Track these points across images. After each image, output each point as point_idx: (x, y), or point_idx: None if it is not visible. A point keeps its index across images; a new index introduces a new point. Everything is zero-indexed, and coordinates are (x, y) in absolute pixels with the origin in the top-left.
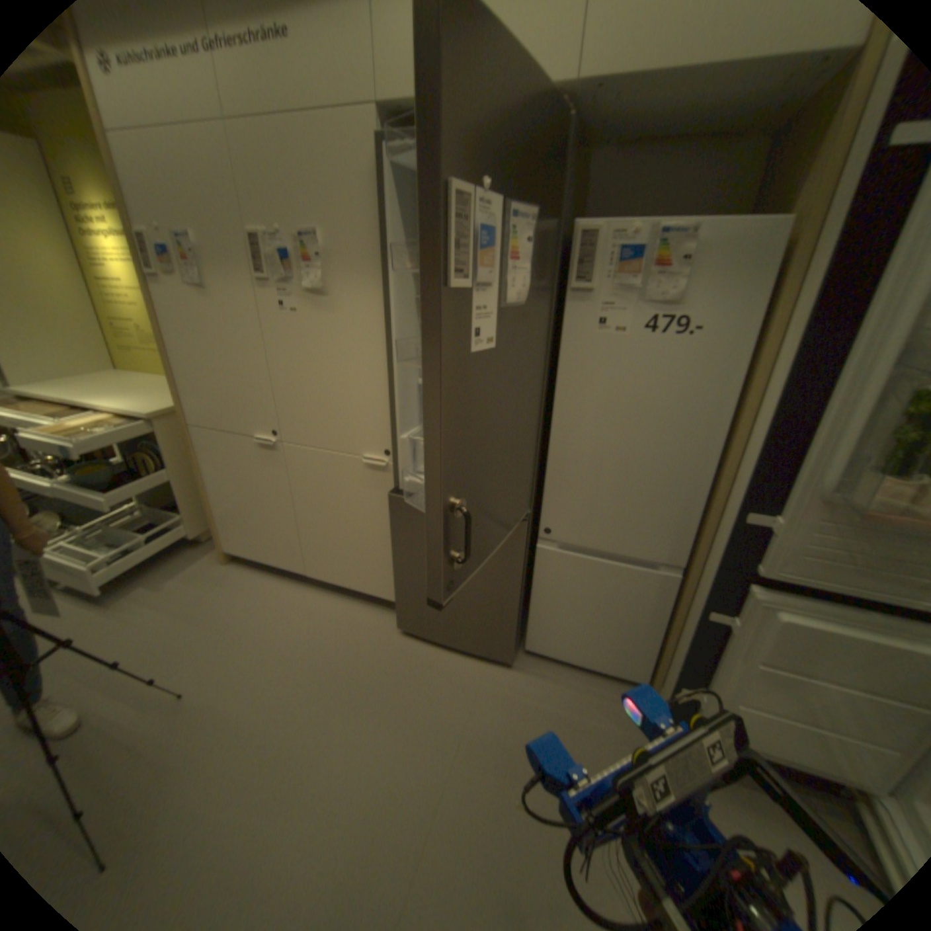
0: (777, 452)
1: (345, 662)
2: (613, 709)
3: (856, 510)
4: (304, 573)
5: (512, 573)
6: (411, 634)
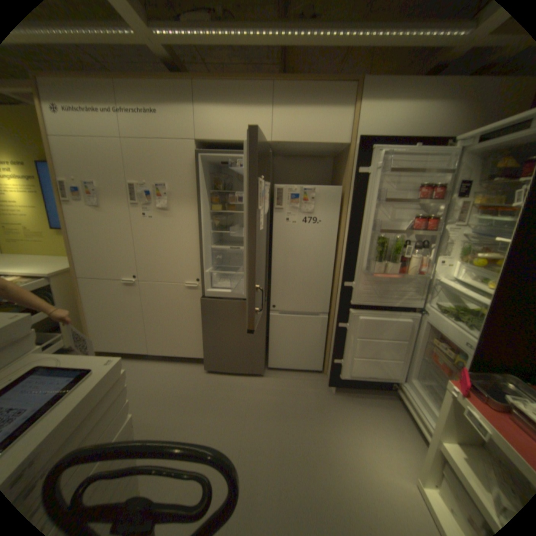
0: (349, 260)
1: (180, 390)
2: (309, 383)
3: (373, 276)
4: (147, 353)
5: (261, 327)
6: (211, 372)
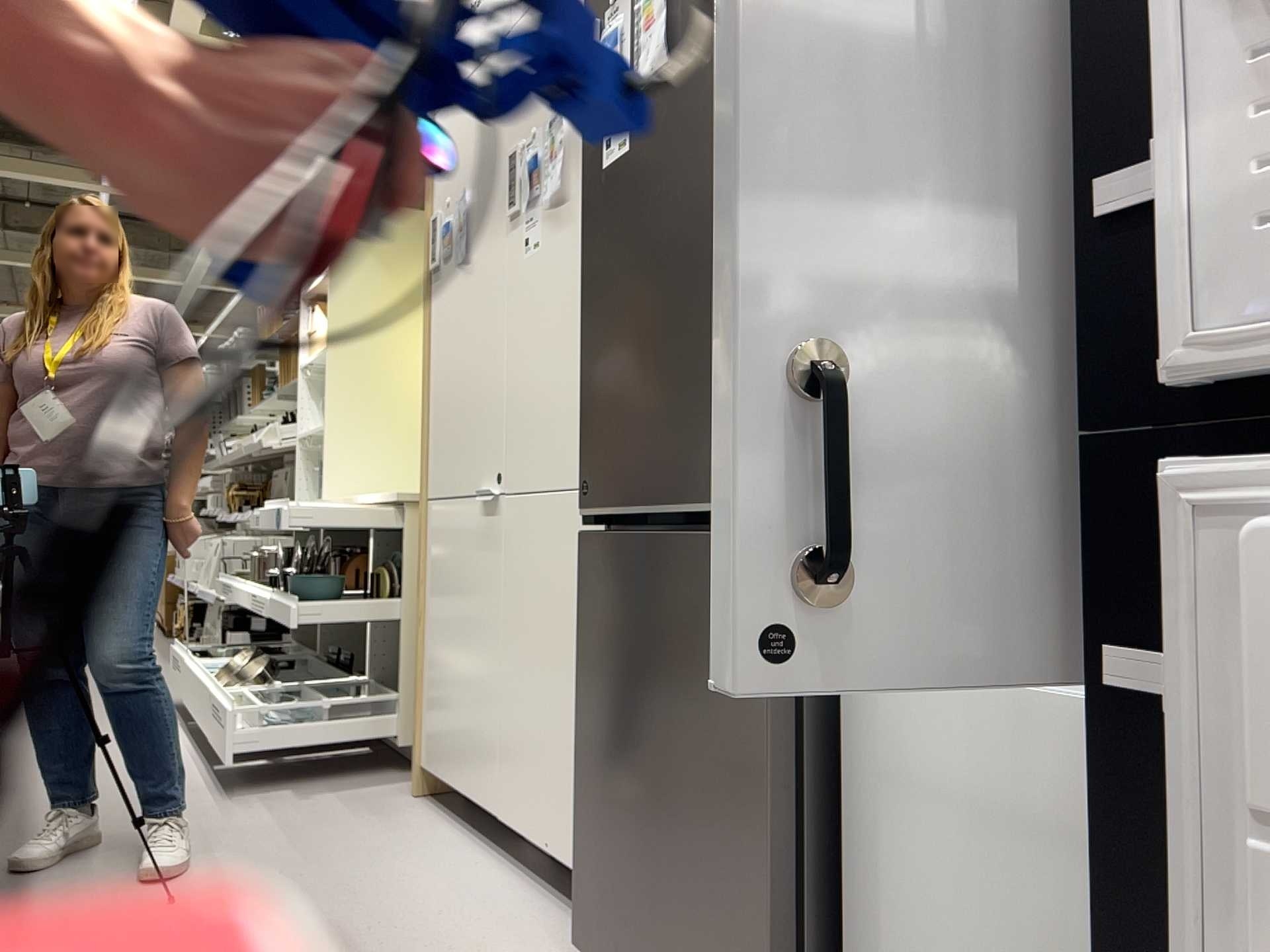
0: None
1: None
2: None
3: None
4: (498, 812)
5: (756, 722)
6: None
